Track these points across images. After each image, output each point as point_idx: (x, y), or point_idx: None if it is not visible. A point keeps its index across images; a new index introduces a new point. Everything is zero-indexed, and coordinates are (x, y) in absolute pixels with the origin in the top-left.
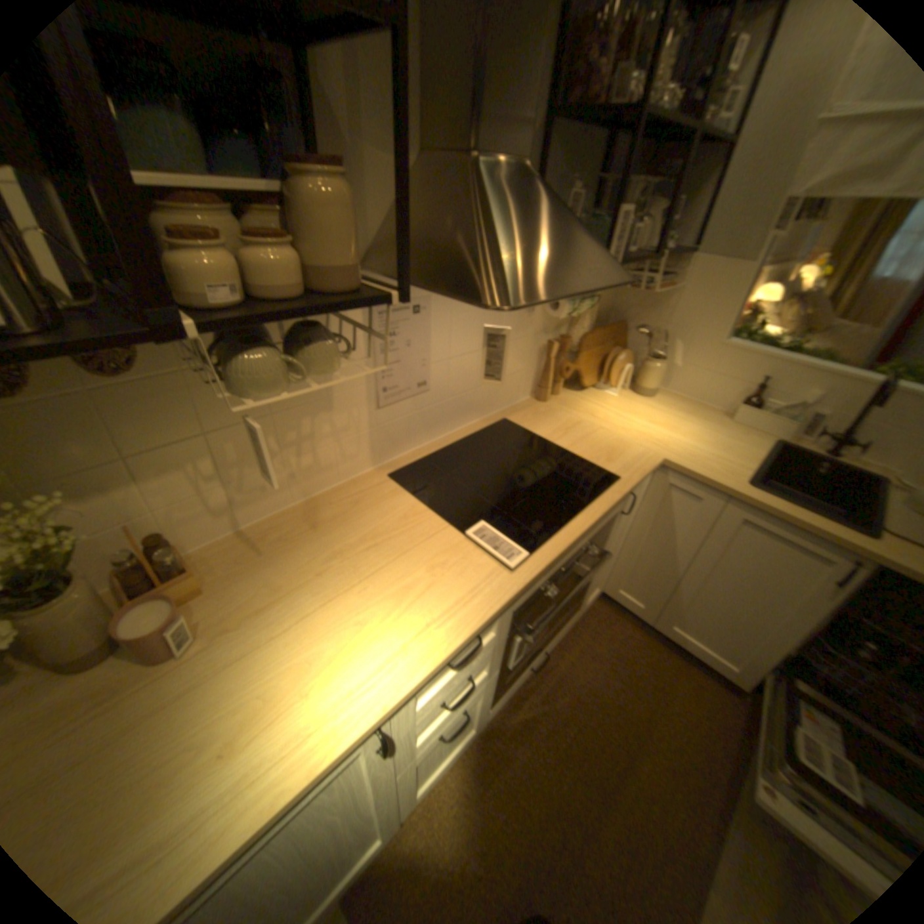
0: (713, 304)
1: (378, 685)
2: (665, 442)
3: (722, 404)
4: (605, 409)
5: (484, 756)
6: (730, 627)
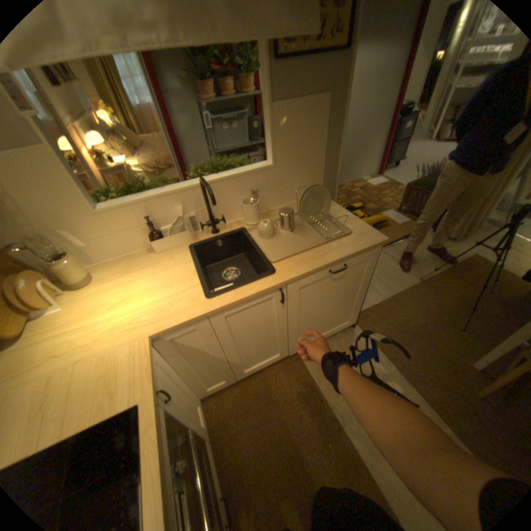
0: (51, 191)
1: None
2: (134, 319)
3: (139, 246)
4: (60, 336)
5: None
6: (262, 349)
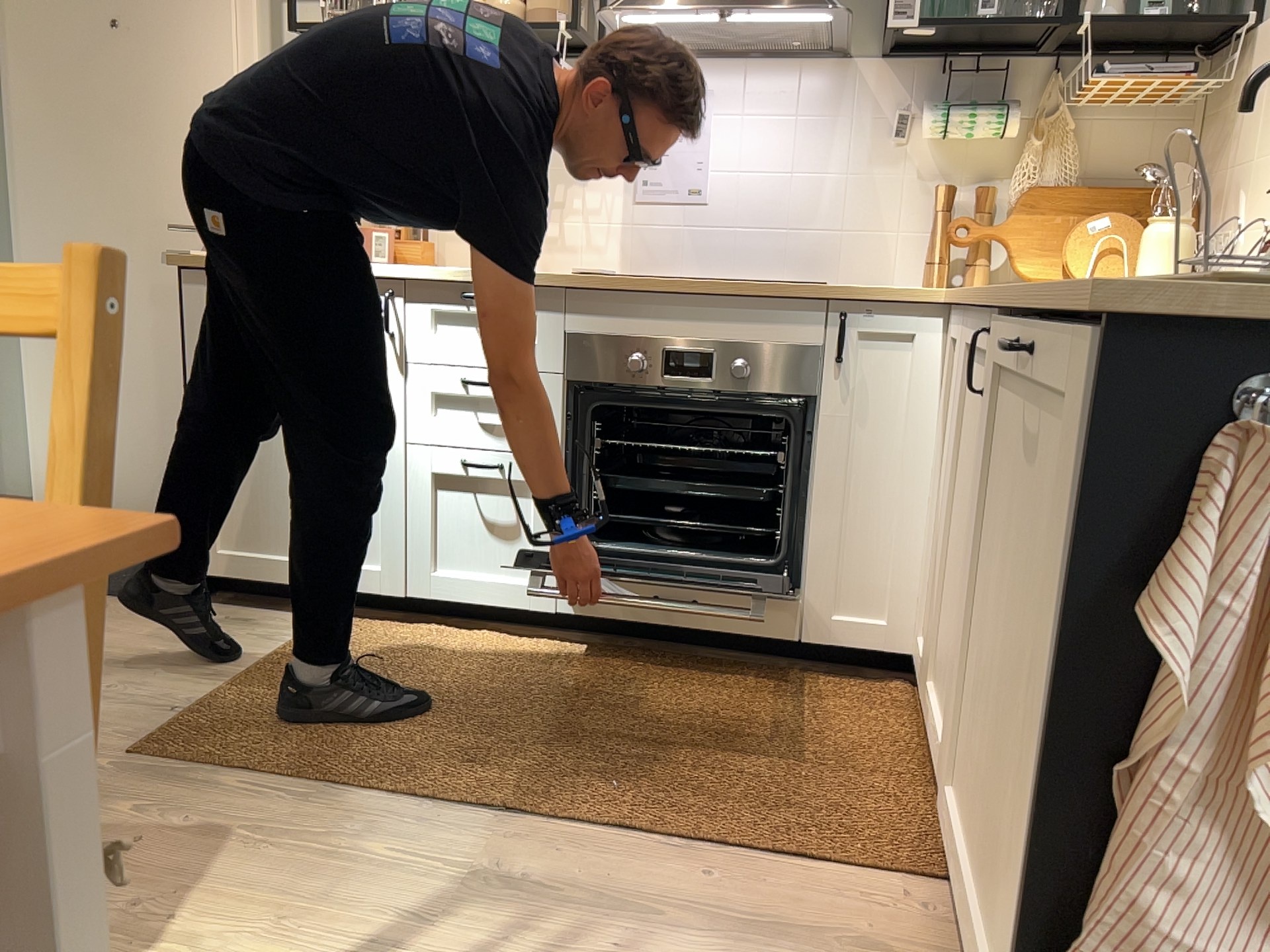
0: None
1: (411, 267)
2: None
3: None
4: None
5: (529, 652)
6: (957, 629)
